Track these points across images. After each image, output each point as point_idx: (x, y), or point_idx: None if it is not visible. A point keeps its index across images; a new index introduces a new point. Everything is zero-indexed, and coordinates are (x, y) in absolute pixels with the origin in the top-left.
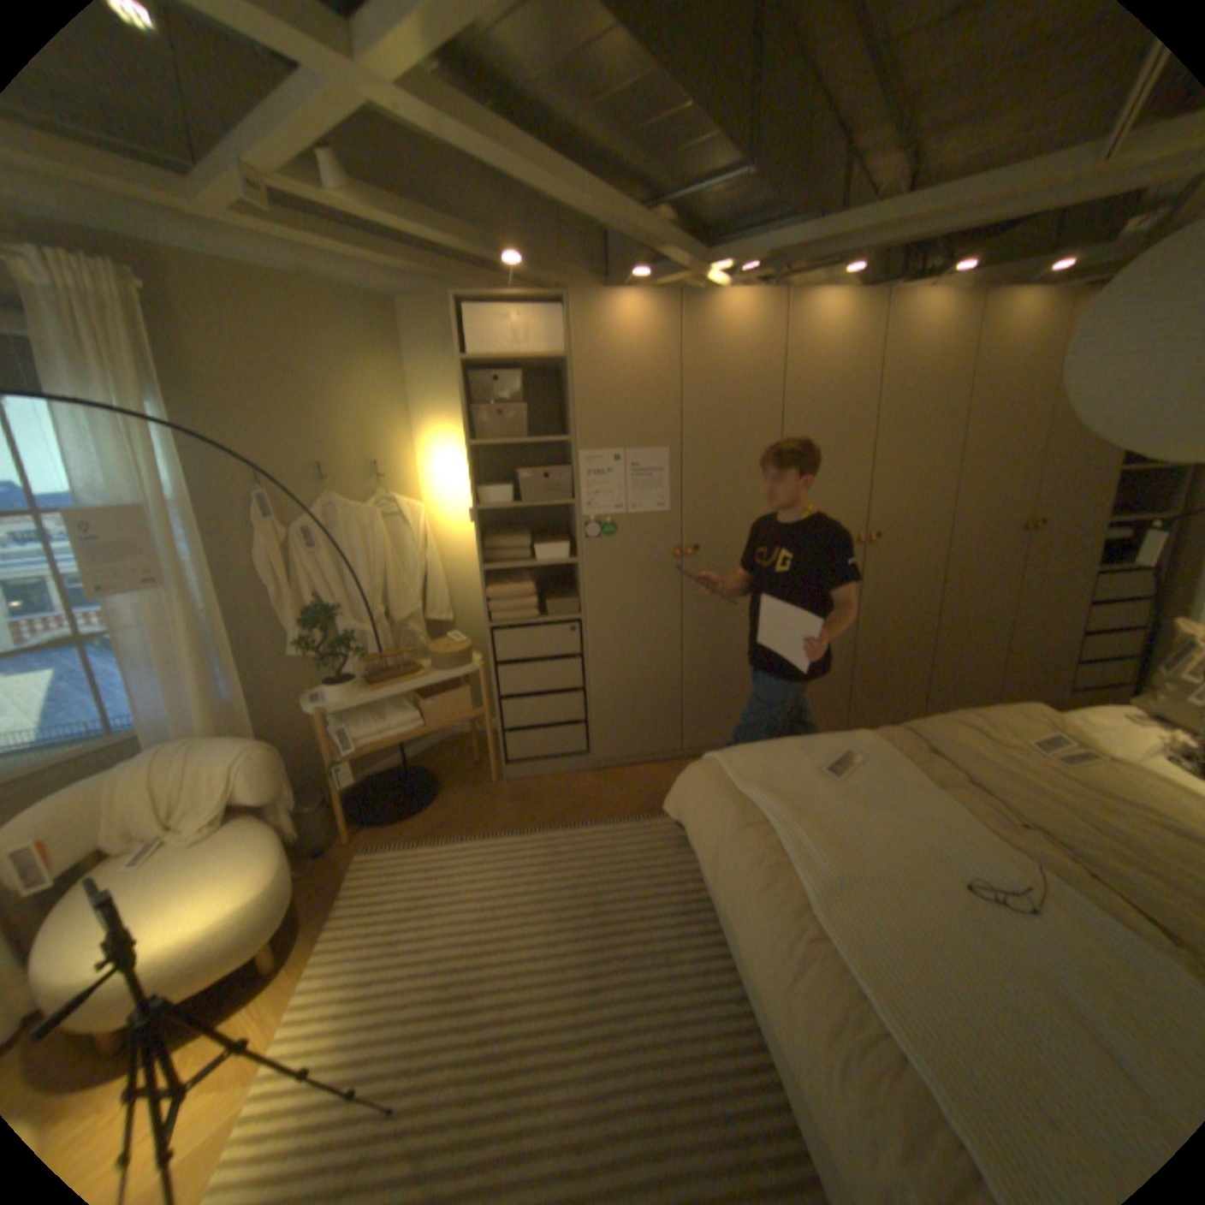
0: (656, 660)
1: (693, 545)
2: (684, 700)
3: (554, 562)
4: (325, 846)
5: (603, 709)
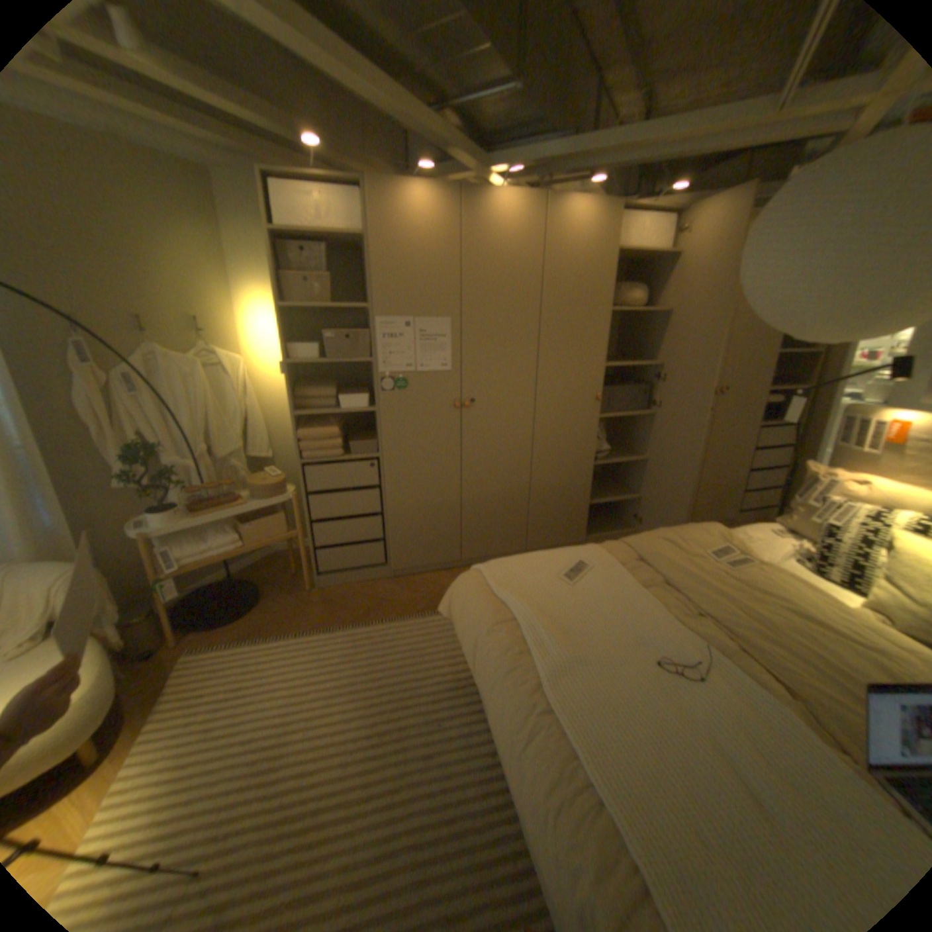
0: (441, 491)
1: (470, 400)
2: (463, 522)
3: (356, 410)
4: (153, 650)
5: (398, 530)
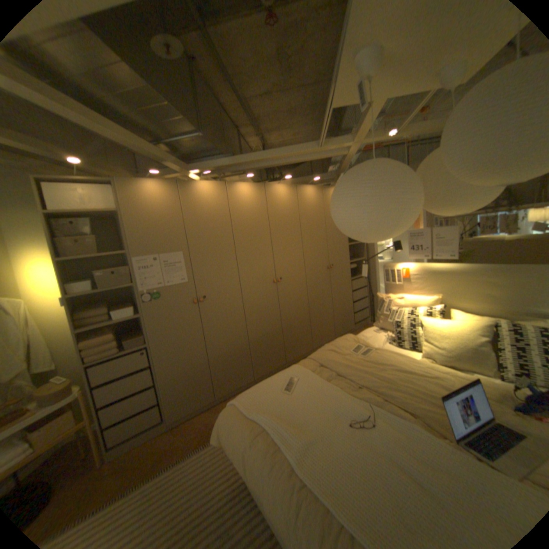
0: (194, 358)
1: (203, 296)
2: (212, 374)
3: (125, 319)
4: None
5: (168, 394)
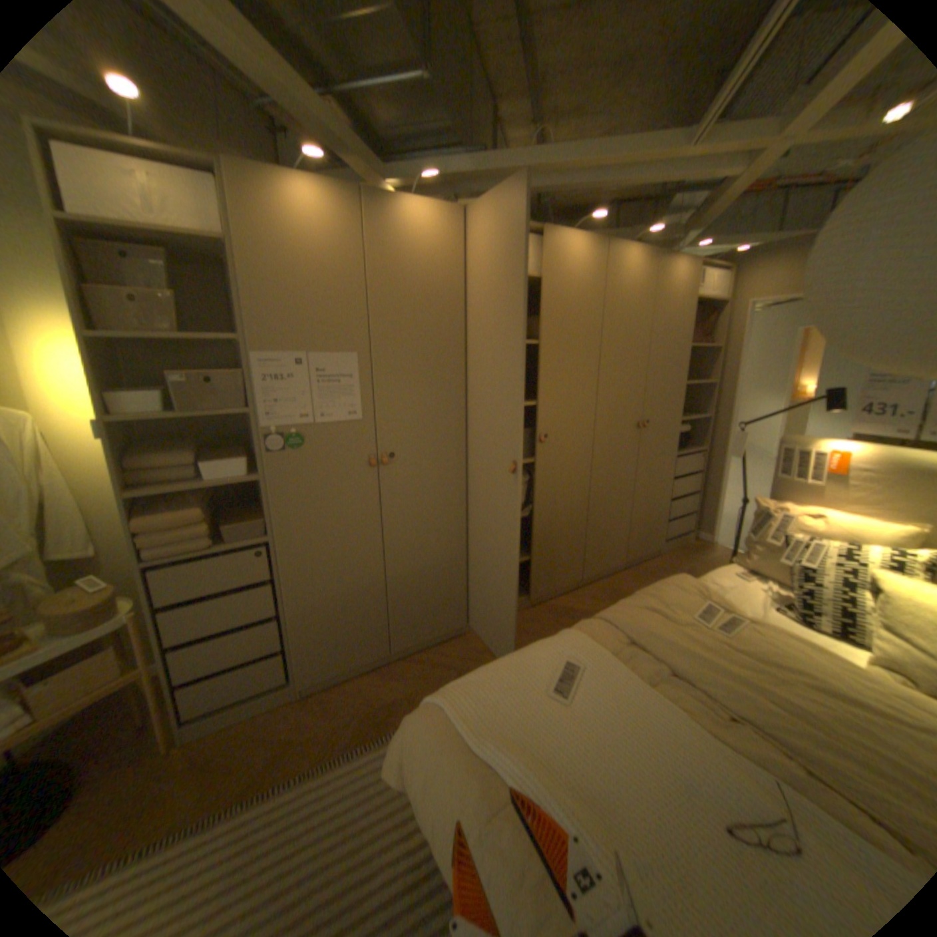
0: (360, 573)
1: (390, 453)
2: (390, 606)
3: (230, 481)
4: None
5: (303, 635)
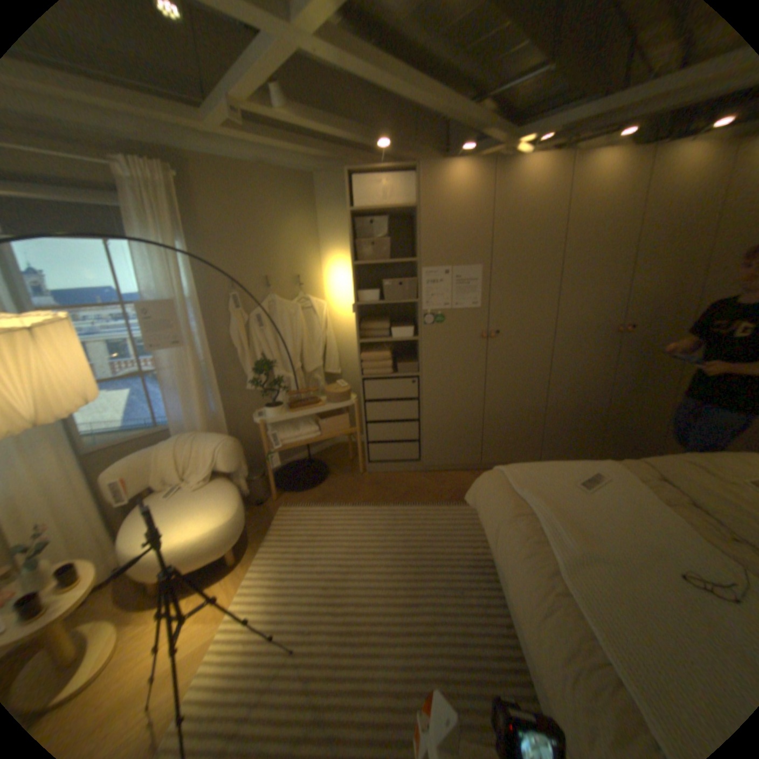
0: (467, 405)
1: (496, 330)
2: (484, 432)
3: (403, 338)
4: (264, 499)
5: (430, 434)
